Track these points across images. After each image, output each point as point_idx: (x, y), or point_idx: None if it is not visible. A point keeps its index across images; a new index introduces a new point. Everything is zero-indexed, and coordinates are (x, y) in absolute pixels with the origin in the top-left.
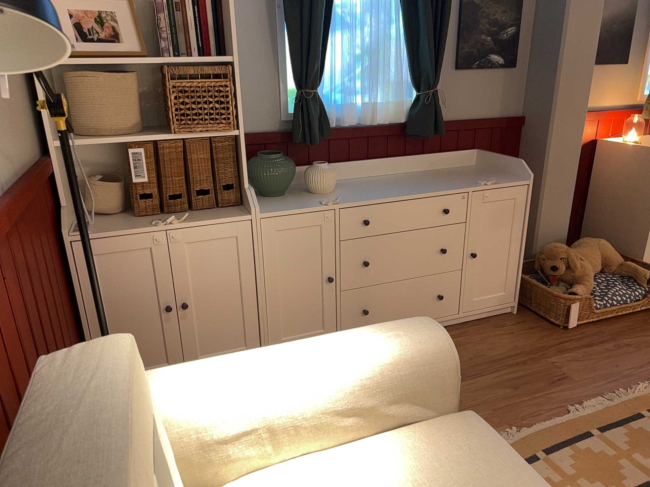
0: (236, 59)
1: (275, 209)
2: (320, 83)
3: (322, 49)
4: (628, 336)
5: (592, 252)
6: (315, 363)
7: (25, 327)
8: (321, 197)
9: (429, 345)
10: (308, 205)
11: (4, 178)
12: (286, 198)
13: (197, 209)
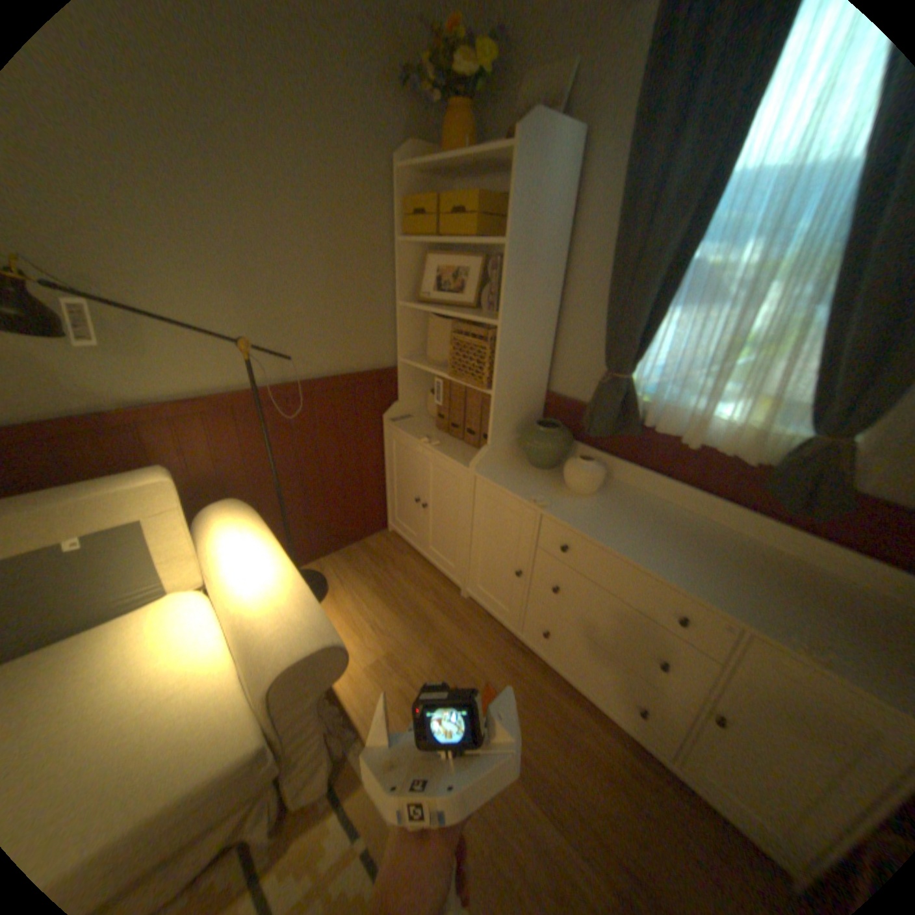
0: (503, 323)
1: (497, 476)
2: (651, 366)
3: (652, 324)
4: None
5: None
6: (244, 582)
7: (273, 455)
8: (562, 492)
9: (272, 655)
10: (526, 490)
11: (302, 374)
12: (537, 473)
13: (468, 442)
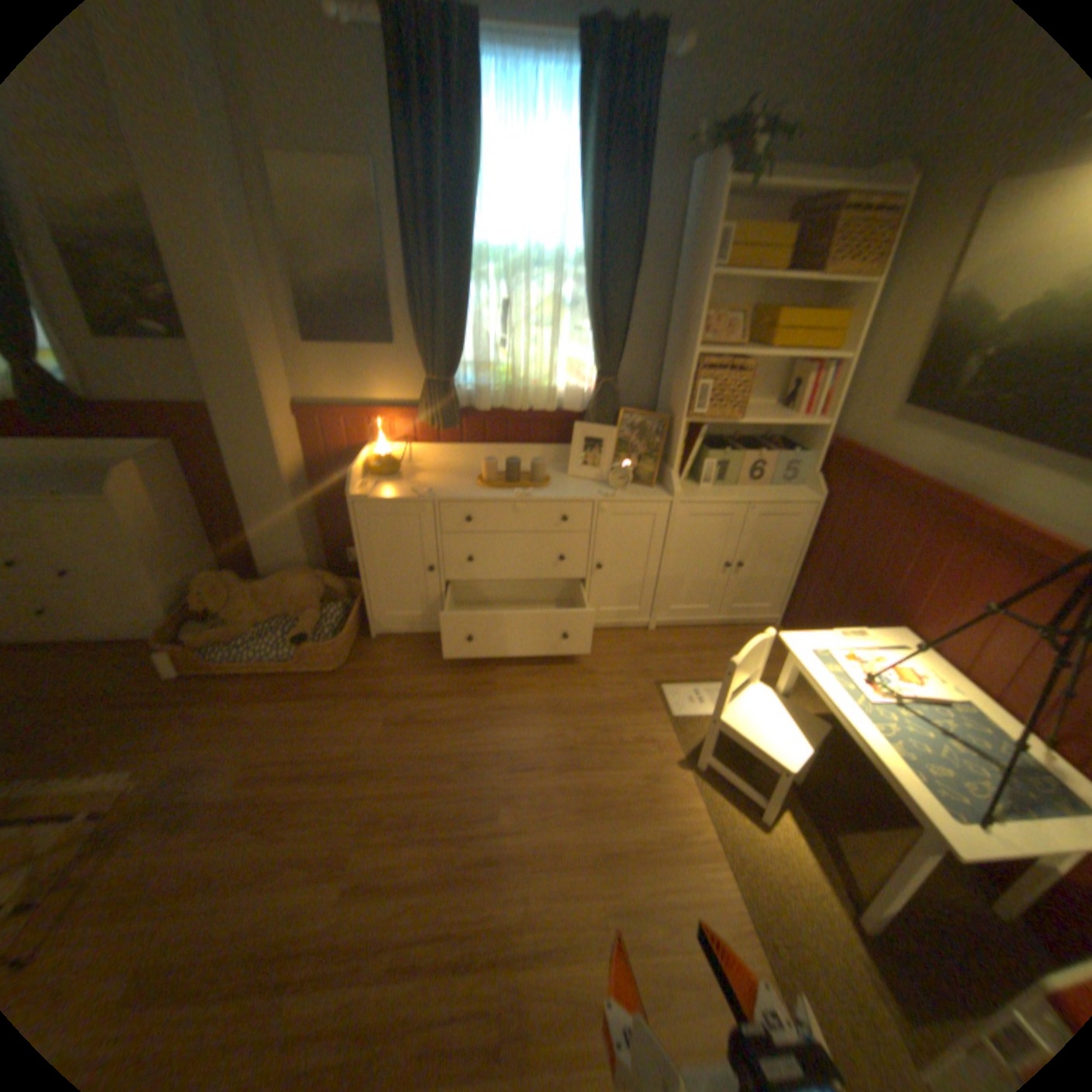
0: None
1: None
2: None
3: None
4: (217, 707)
5: (272, 591)
6: None
7: None
8: None
9: None
10: None
11: None
12: None
13: None
